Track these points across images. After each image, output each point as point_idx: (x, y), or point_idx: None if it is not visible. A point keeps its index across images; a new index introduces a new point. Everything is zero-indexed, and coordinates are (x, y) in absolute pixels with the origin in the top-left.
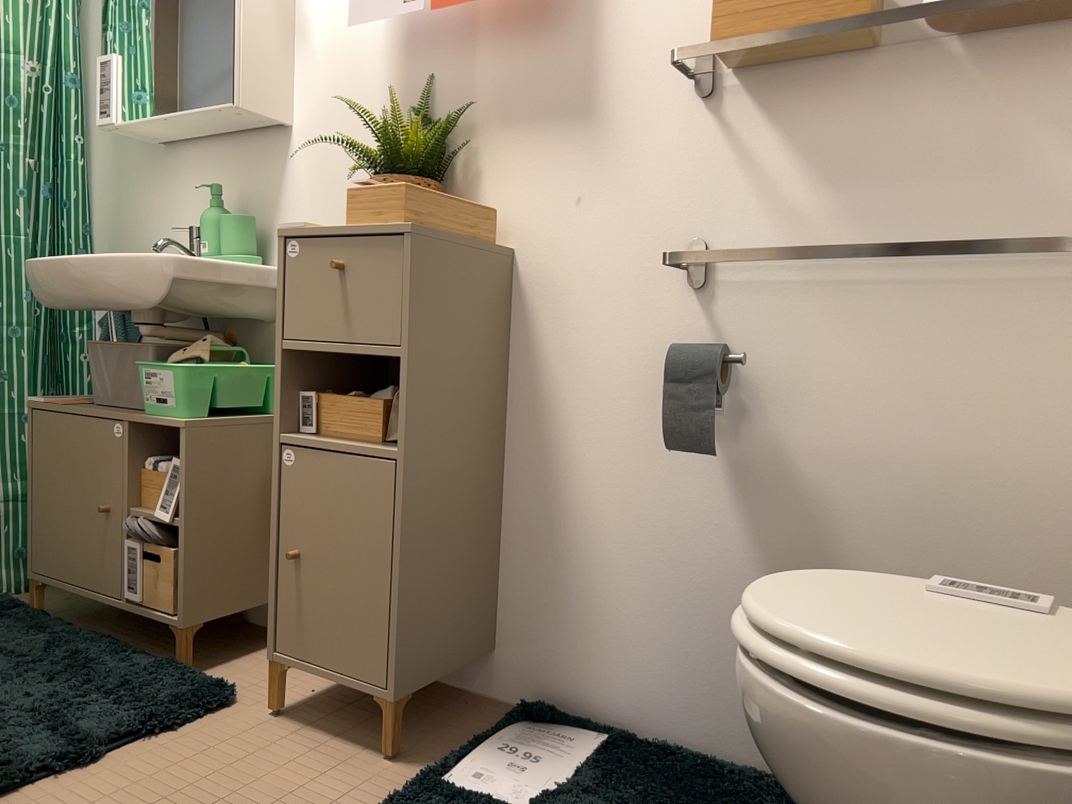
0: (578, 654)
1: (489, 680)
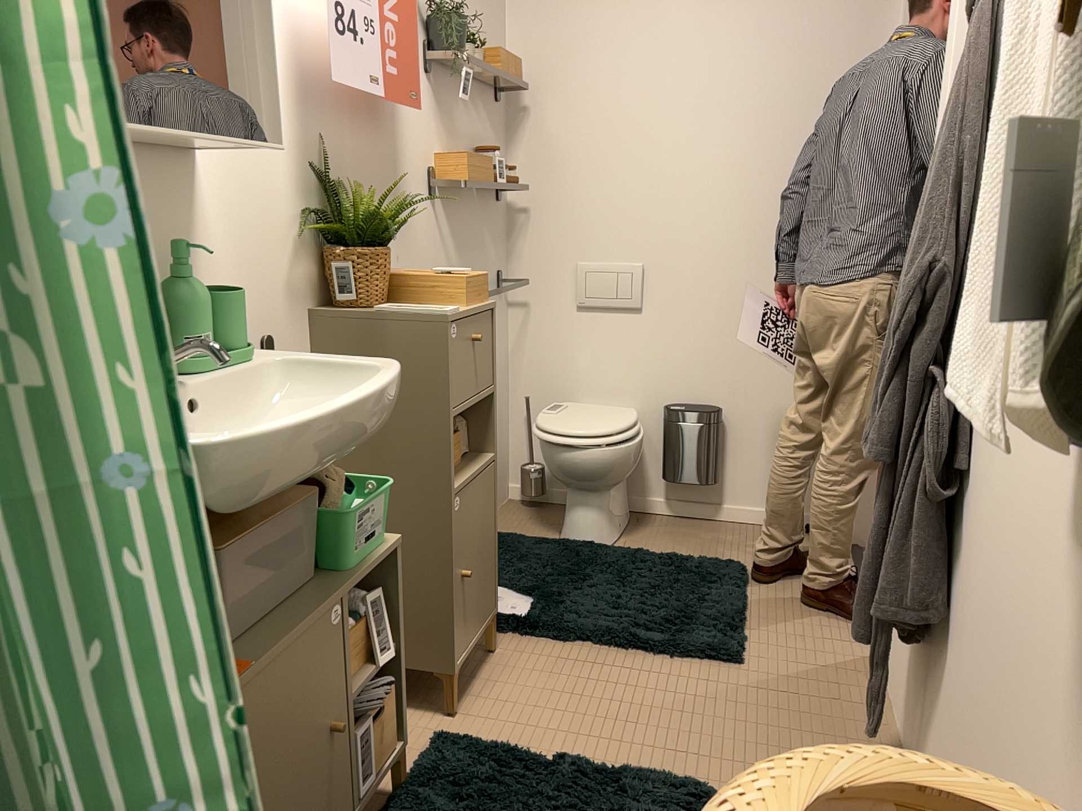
0: None
1: None
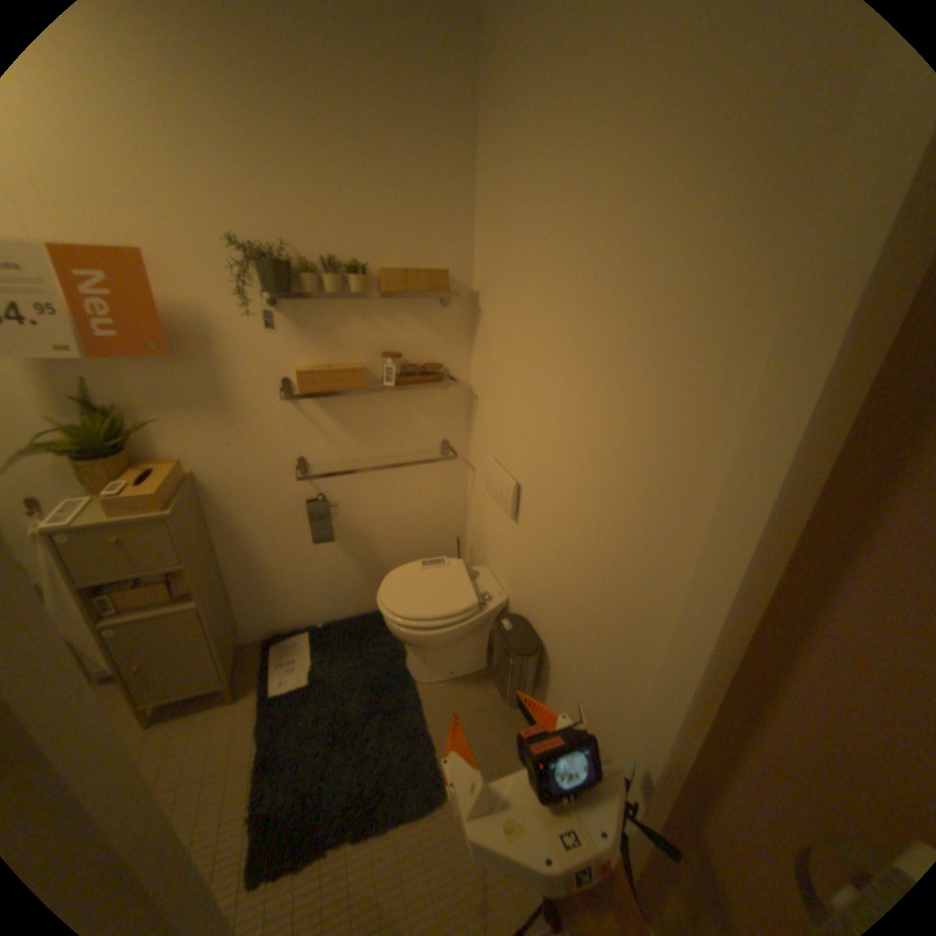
0: (281, 614)
1: (238, 641)
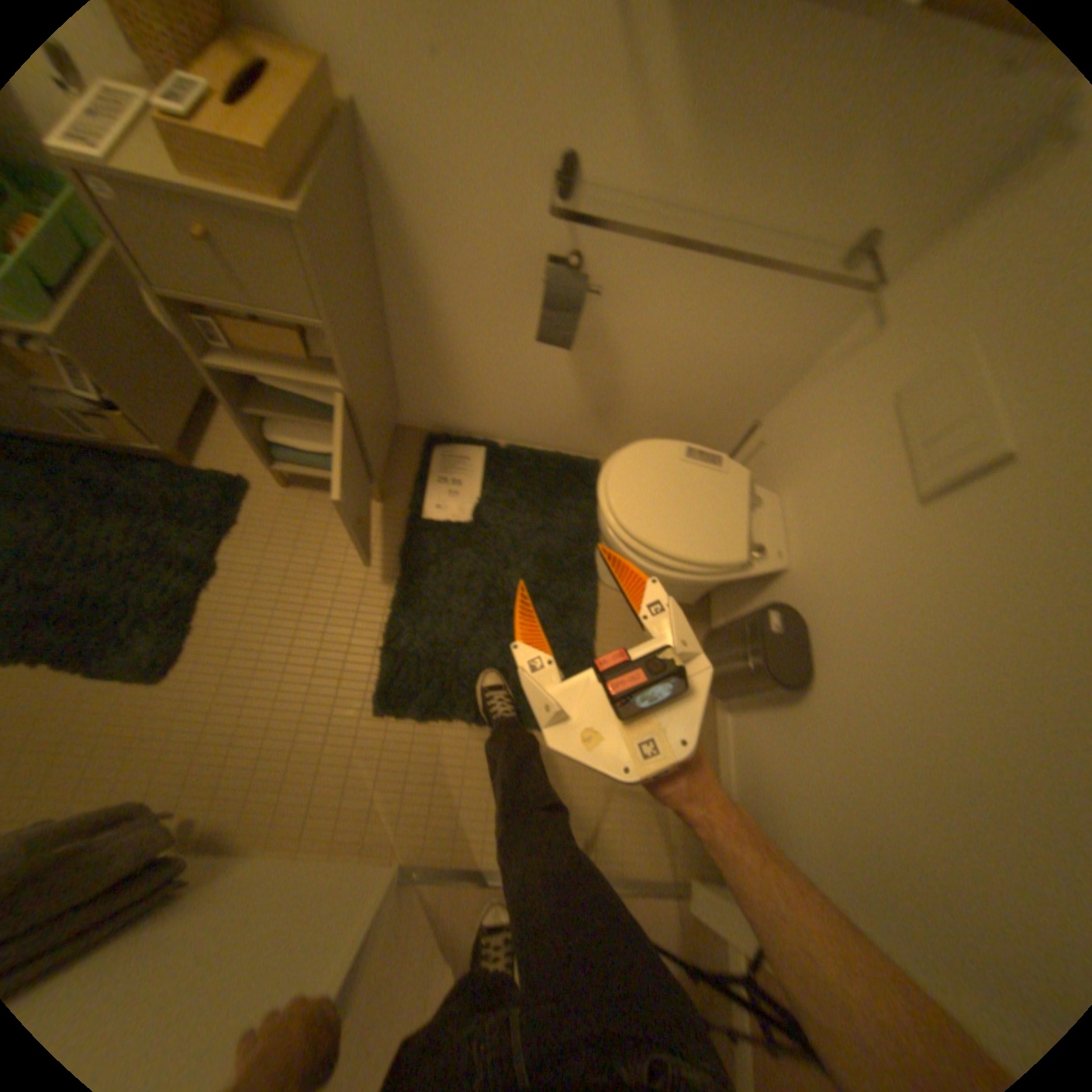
0: (461, 411)
1: (402, 419)
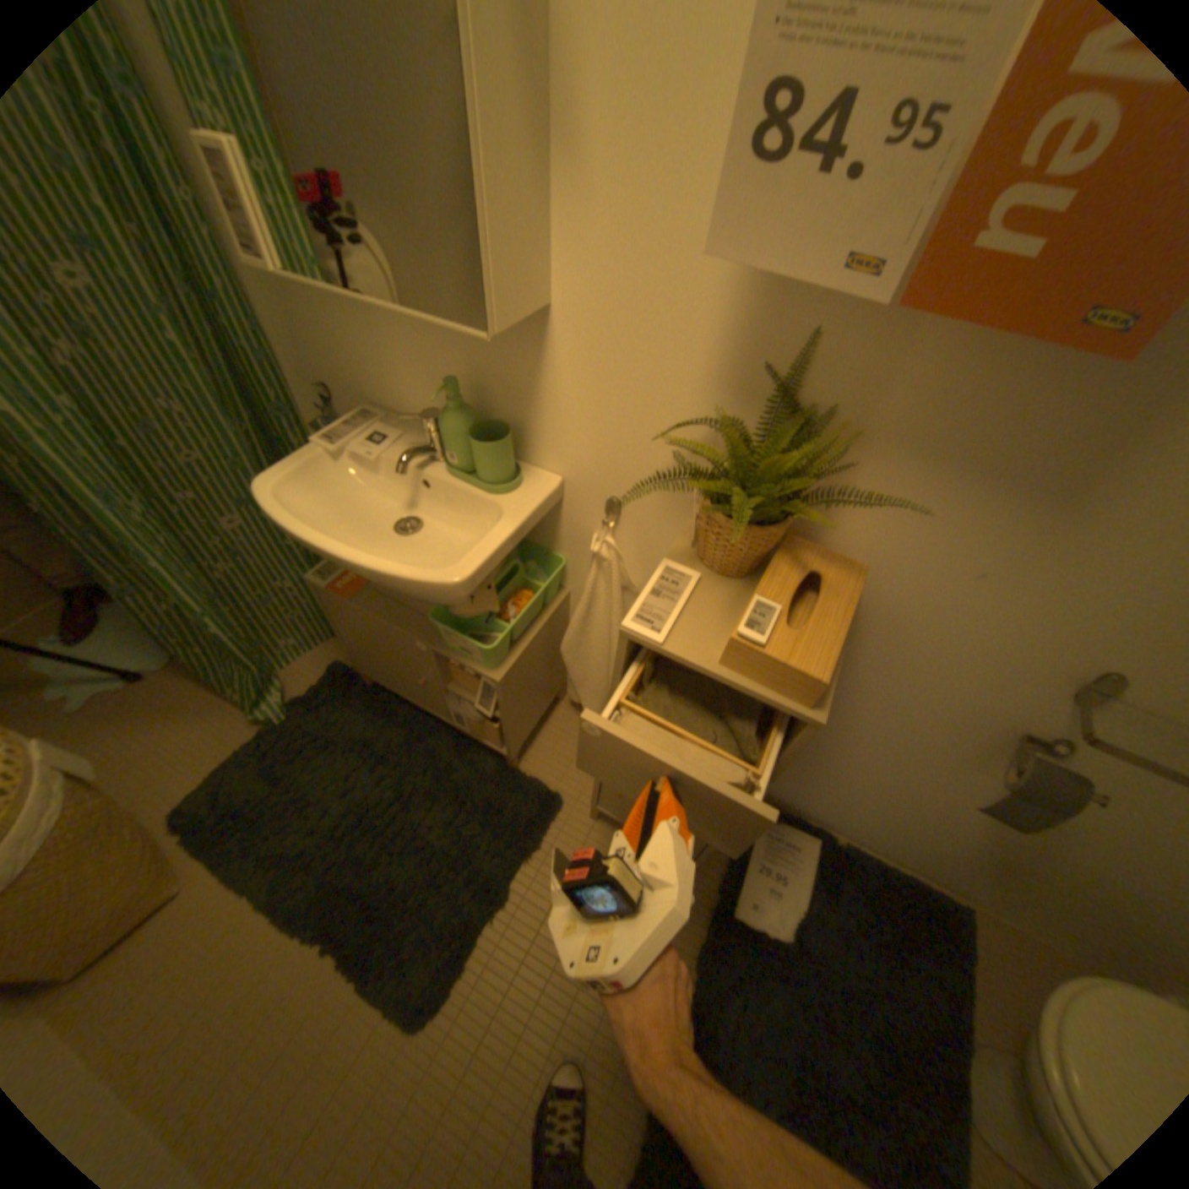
0: (806, 793)
1: None
